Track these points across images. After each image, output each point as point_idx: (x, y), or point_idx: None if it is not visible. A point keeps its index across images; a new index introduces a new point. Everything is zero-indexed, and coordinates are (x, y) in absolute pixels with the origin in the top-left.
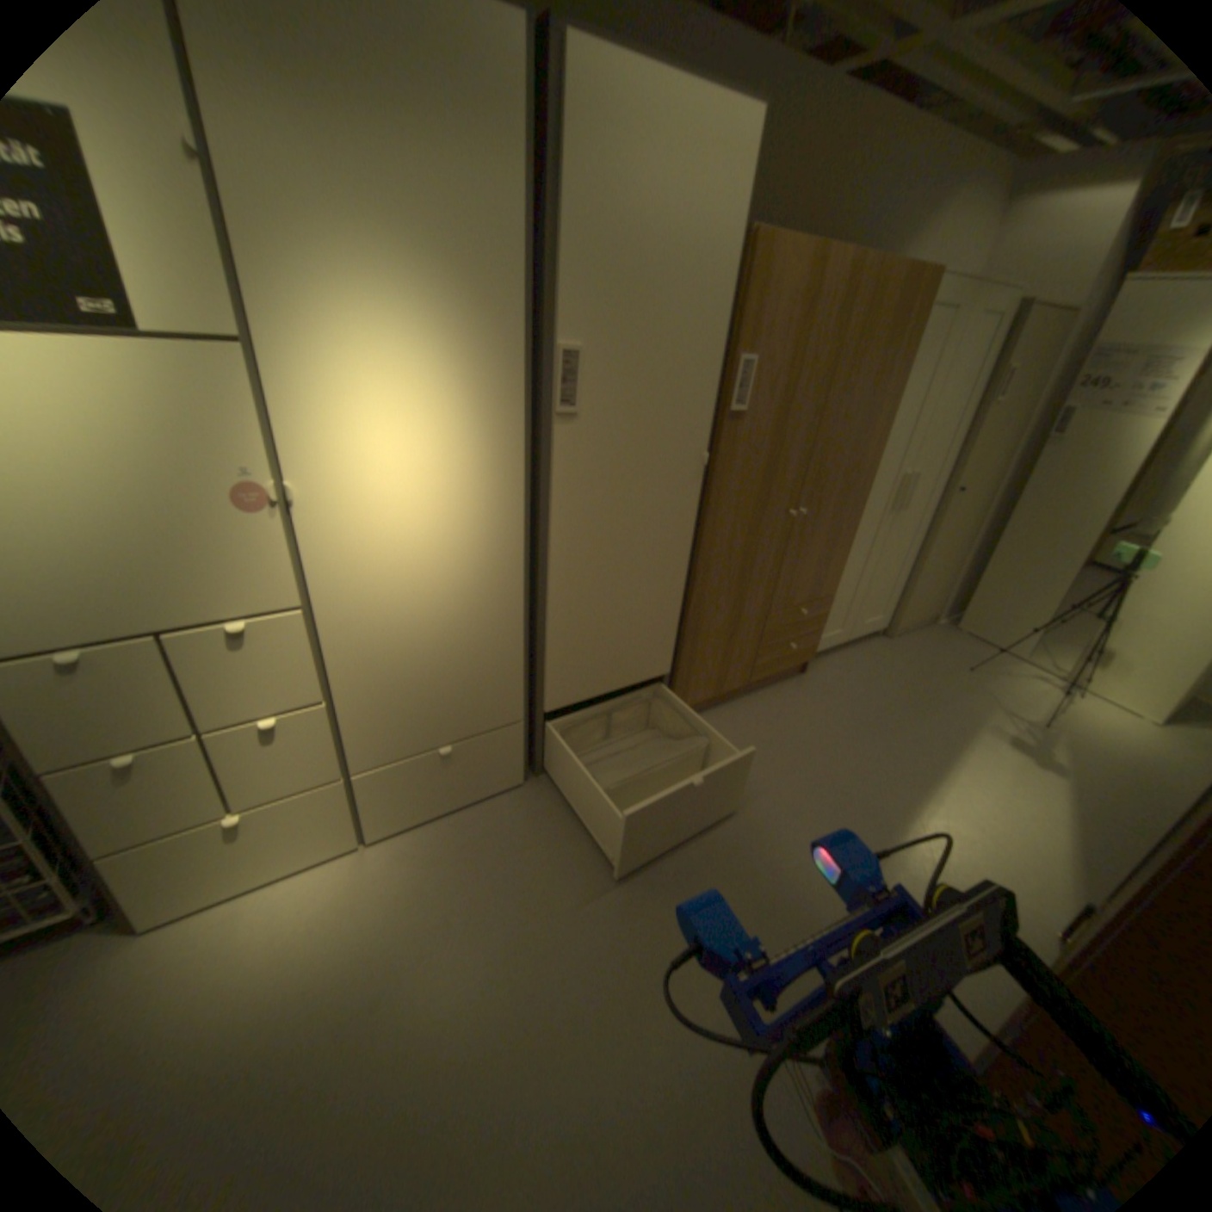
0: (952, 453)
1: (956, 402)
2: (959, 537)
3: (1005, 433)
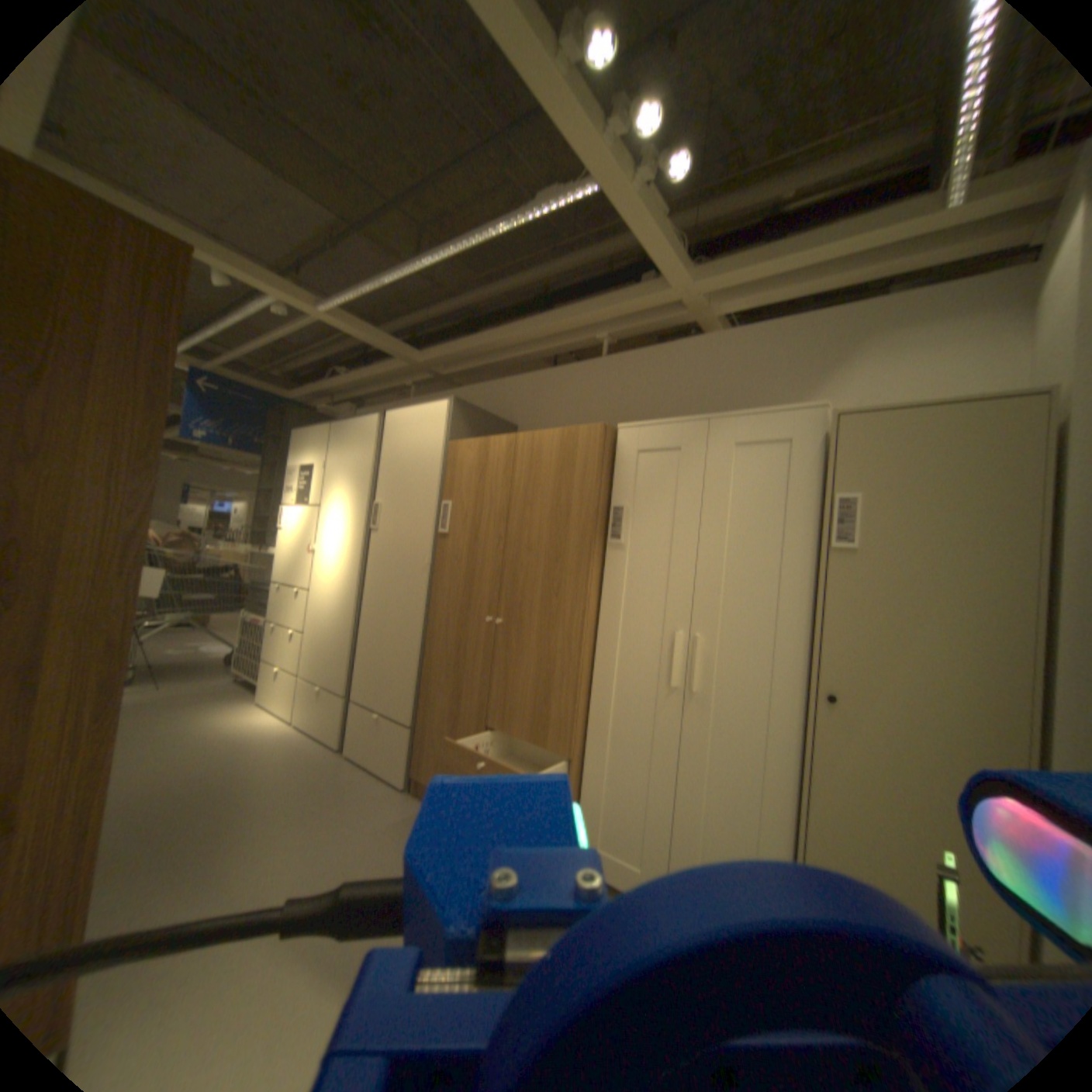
0: (785, 626)
1: (744, 547)
2: (916, 836)
3: (931, 610)
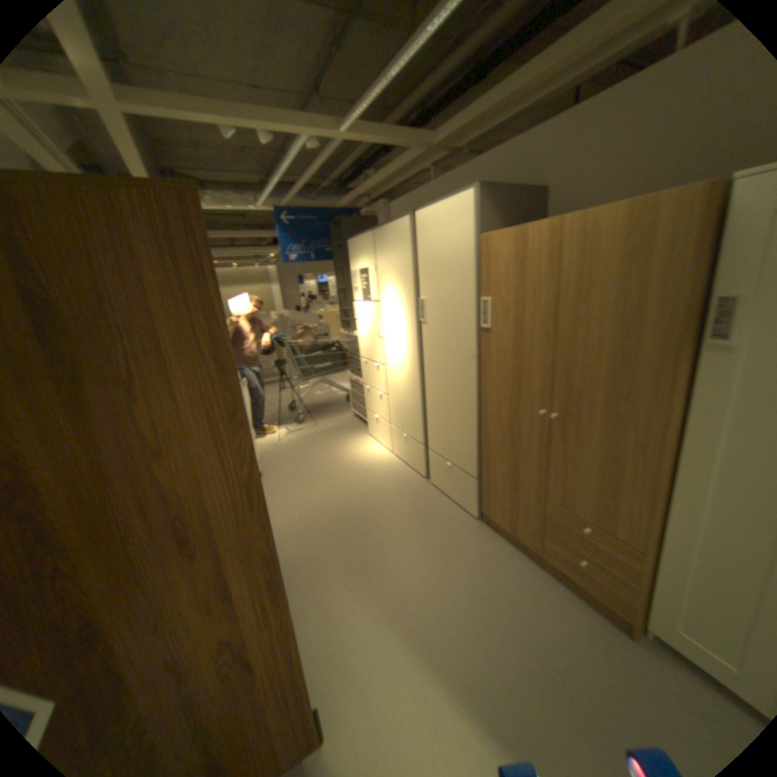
0: None
1: None
2: None
3: None
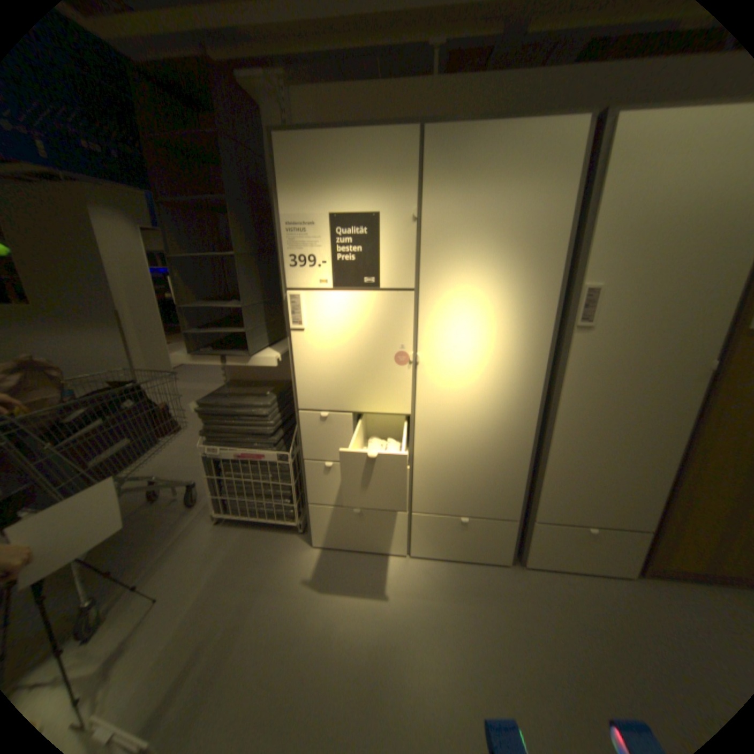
0: None
1: None
2: None
3: None
